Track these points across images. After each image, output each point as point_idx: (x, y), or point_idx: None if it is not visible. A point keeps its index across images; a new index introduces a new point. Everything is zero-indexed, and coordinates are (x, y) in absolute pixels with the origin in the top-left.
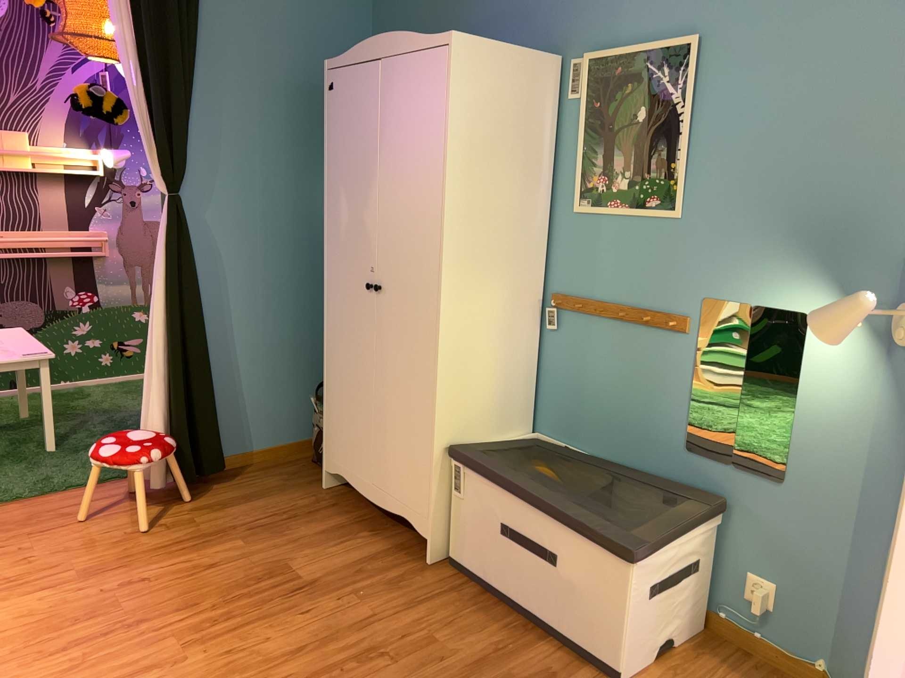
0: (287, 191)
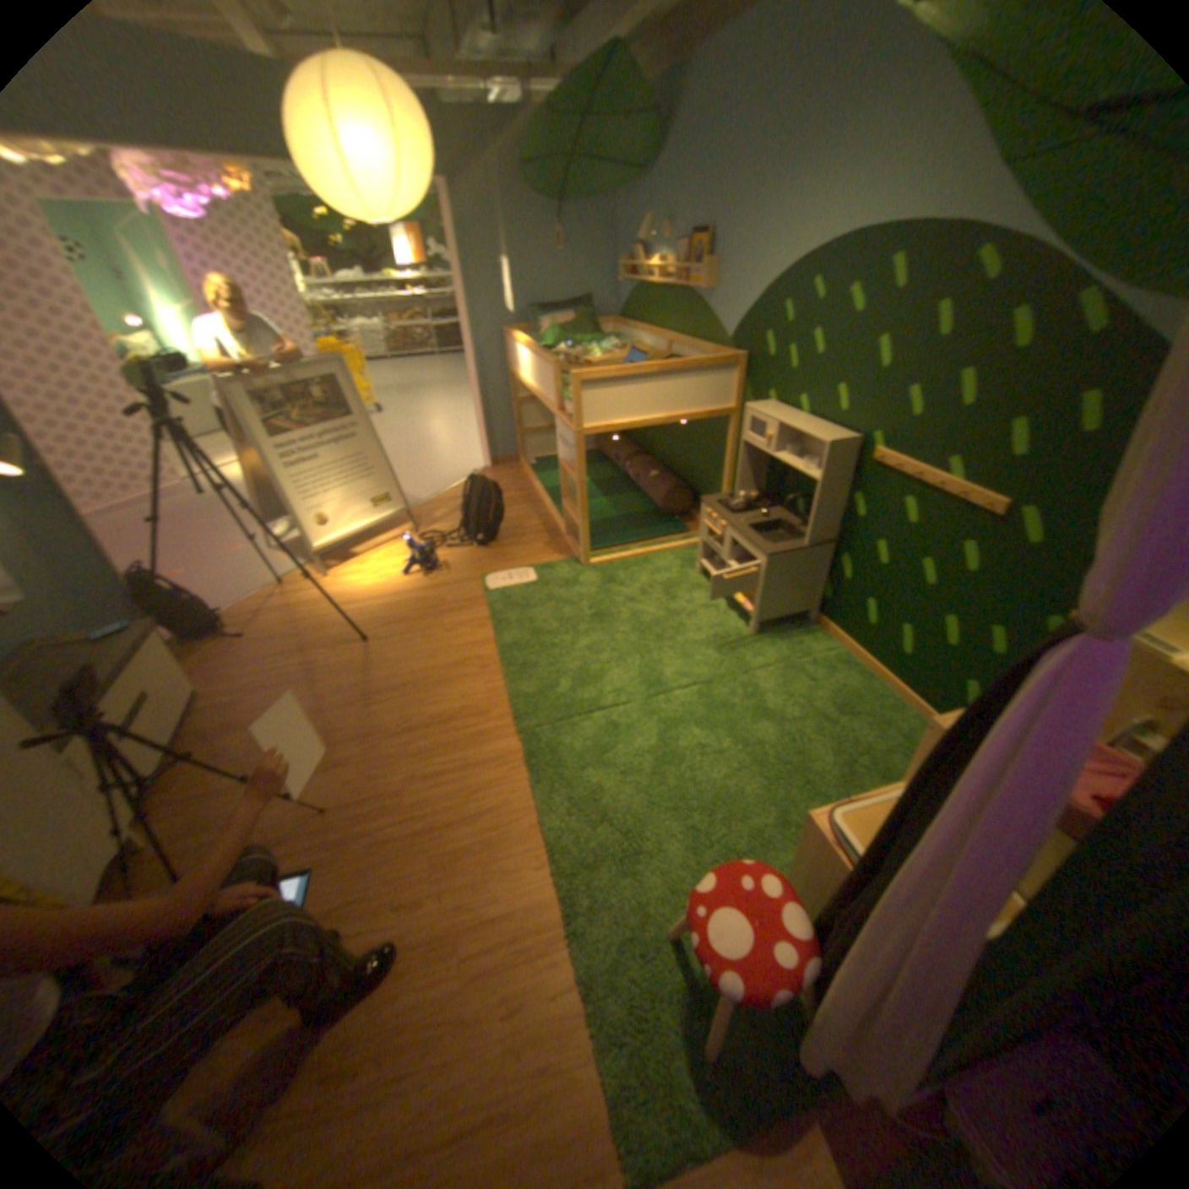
0: None
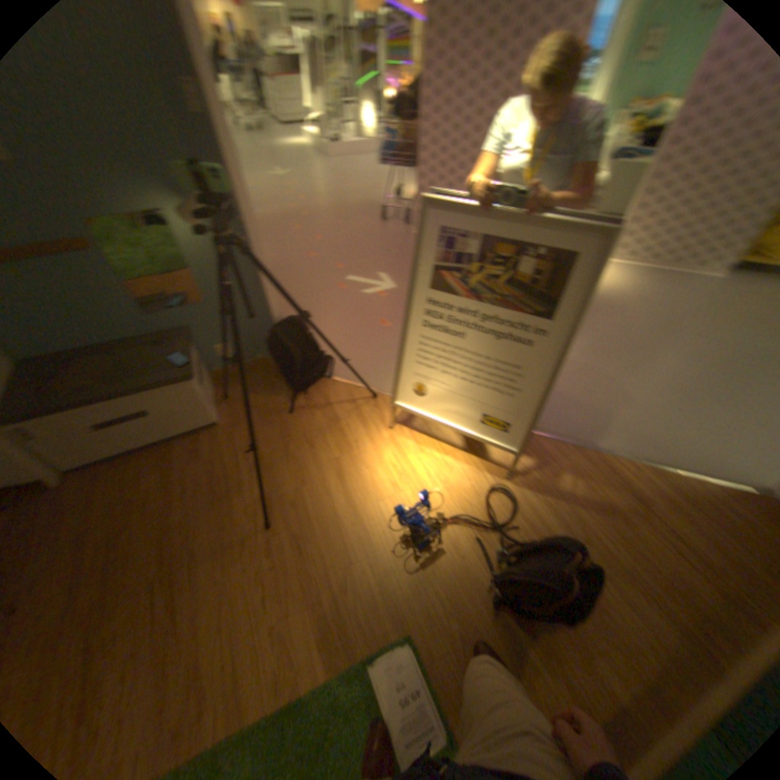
0: None
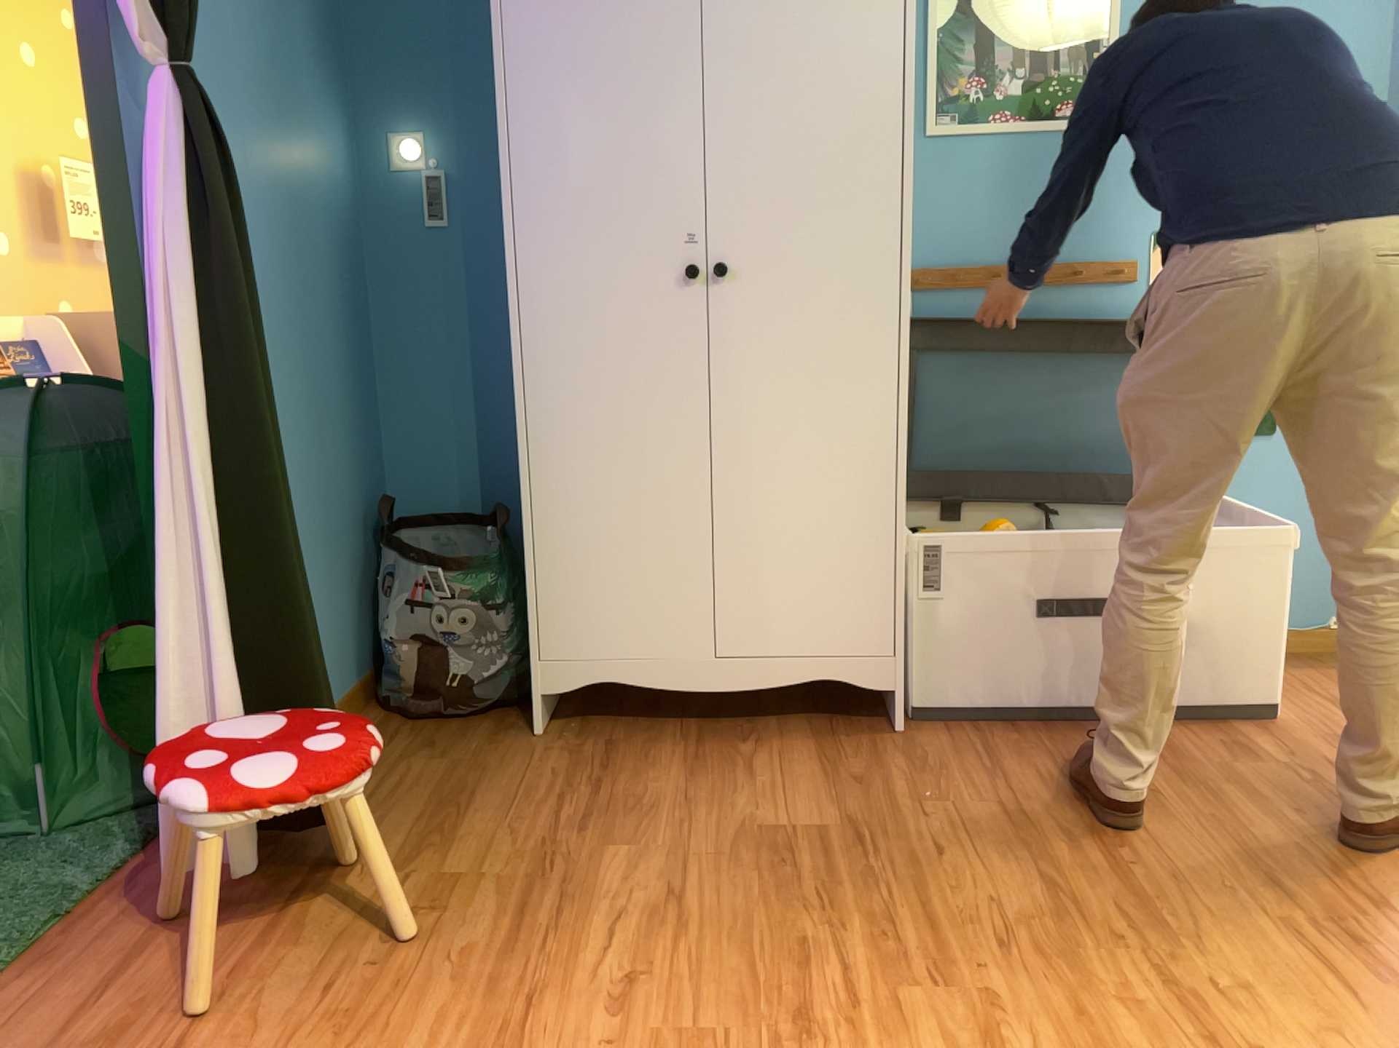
0: (279, 115)
